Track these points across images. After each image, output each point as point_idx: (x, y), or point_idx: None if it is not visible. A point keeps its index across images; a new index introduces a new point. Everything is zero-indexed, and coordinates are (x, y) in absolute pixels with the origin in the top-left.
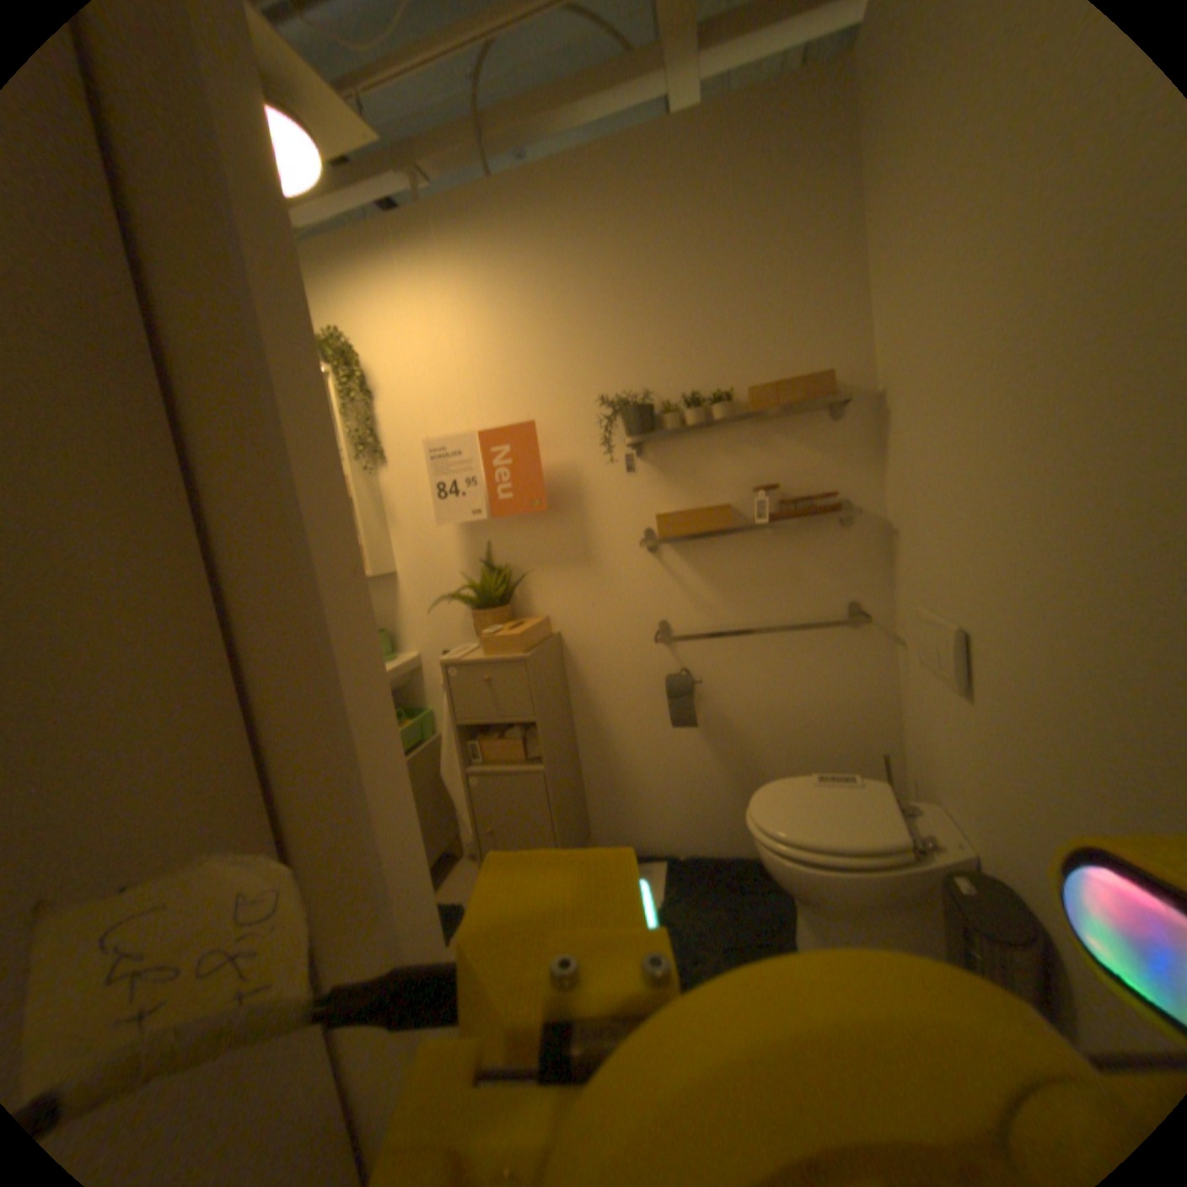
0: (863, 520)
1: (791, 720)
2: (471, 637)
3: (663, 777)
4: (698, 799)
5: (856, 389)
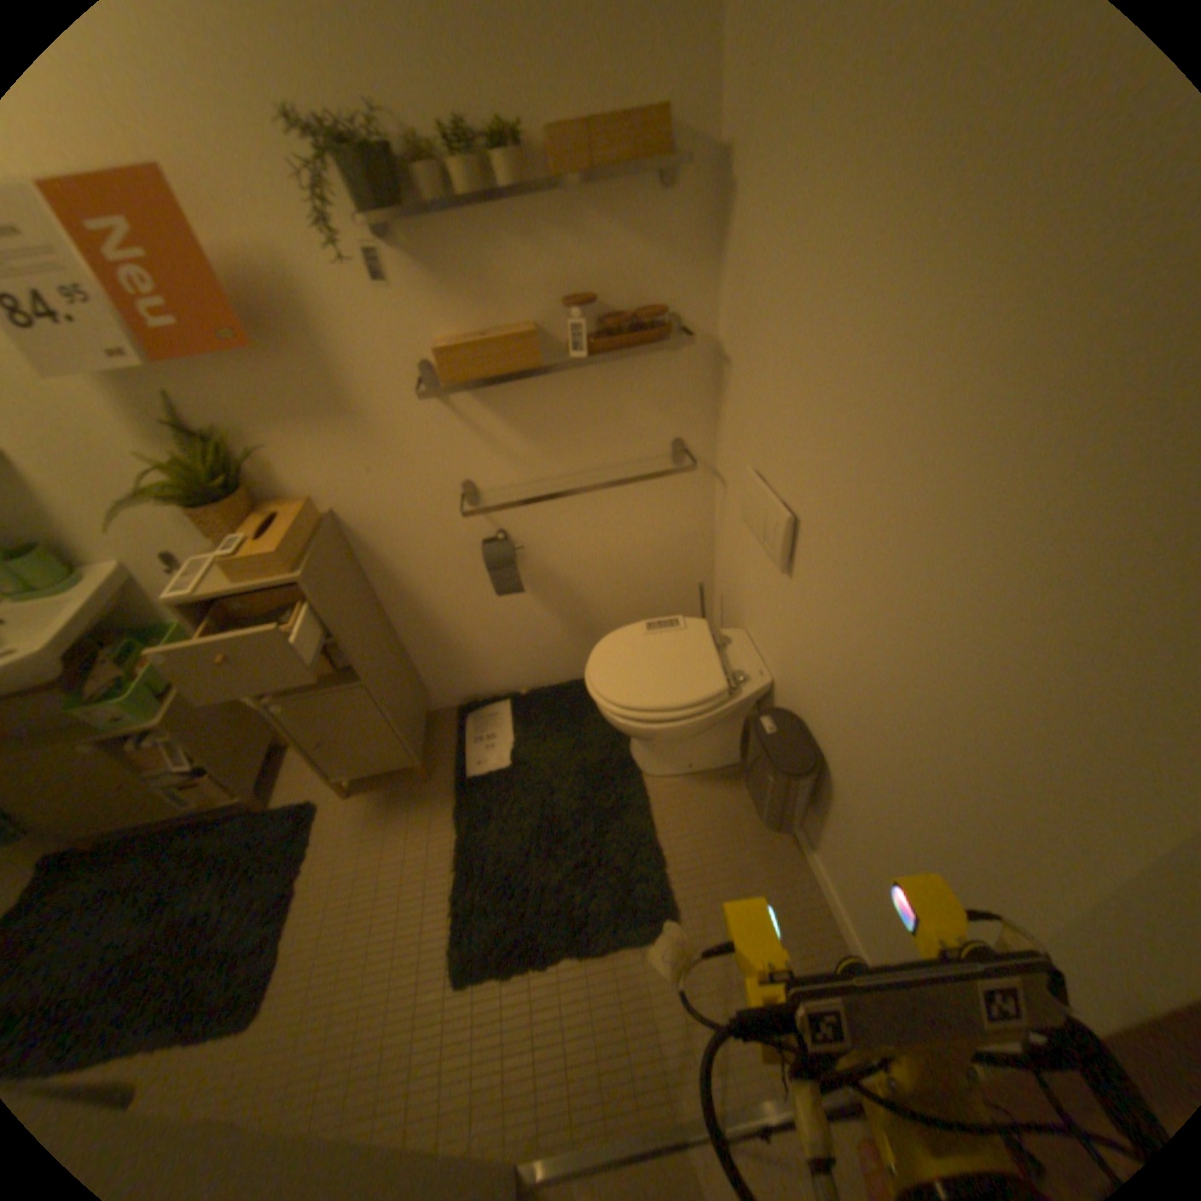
0: (687, 344)
1: (612, 564)
2: (193, 534)
3: (491, 635)
4: (529, 645)
5: (690, 149)
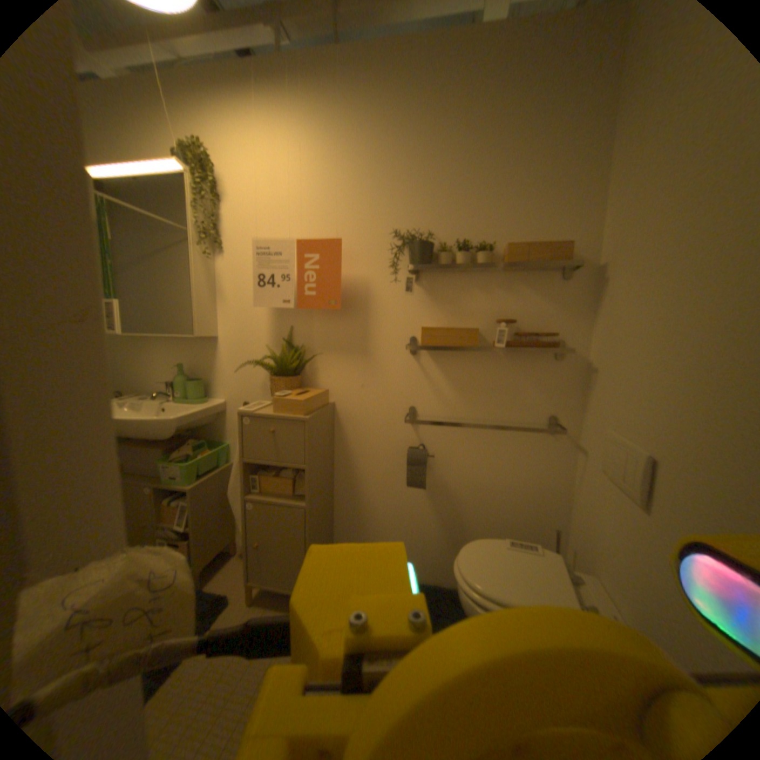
0: (570, 357)
1: (492, 493)
2: (267, 395)
3: (392, 519)
4: (415, 539)
5: (585, 259)
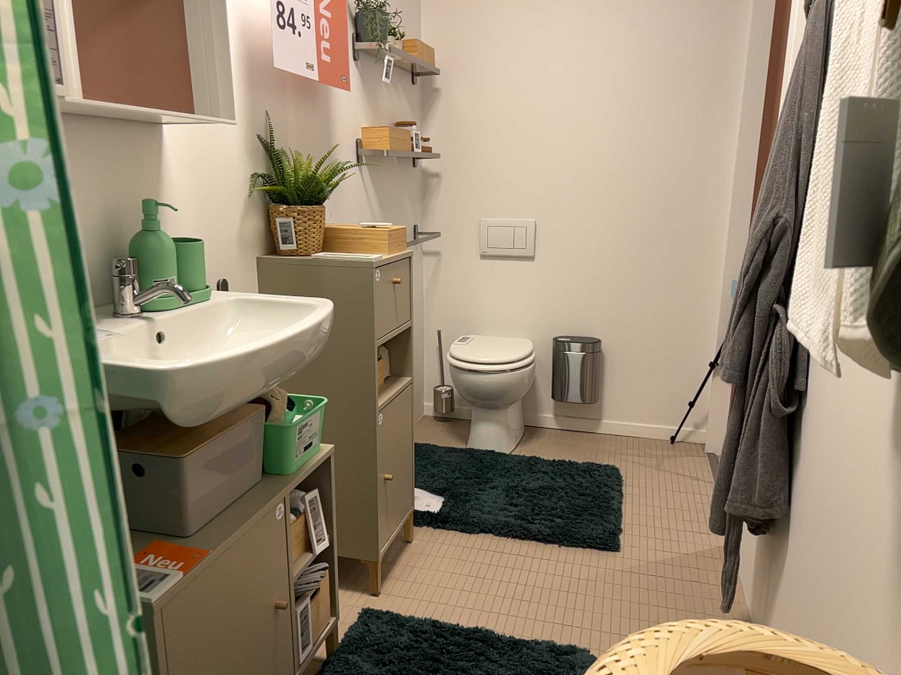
0: (417, 167)
1: None
2: (247, 258)
3: None
4: None
5: (431, 74)
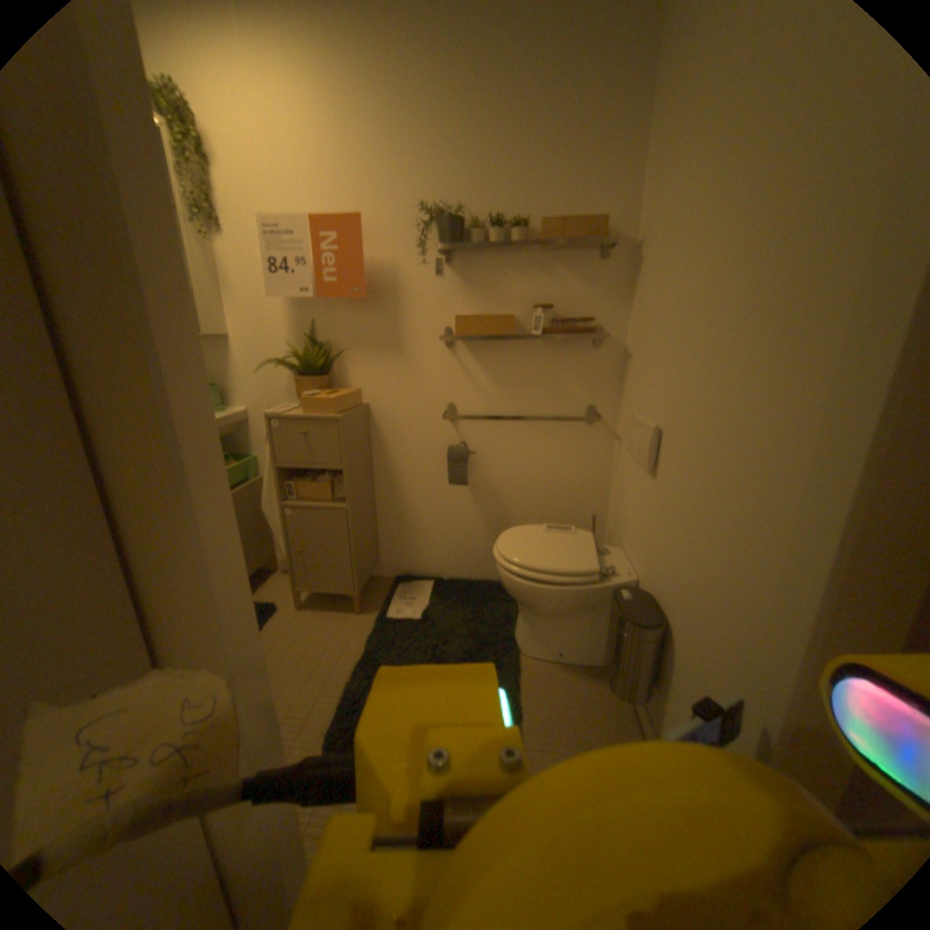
0: (608, 343)
1: (535, 486)
2: (293, 399)
3: (438, 520)
4: (462, 537)
5: (621, 234)
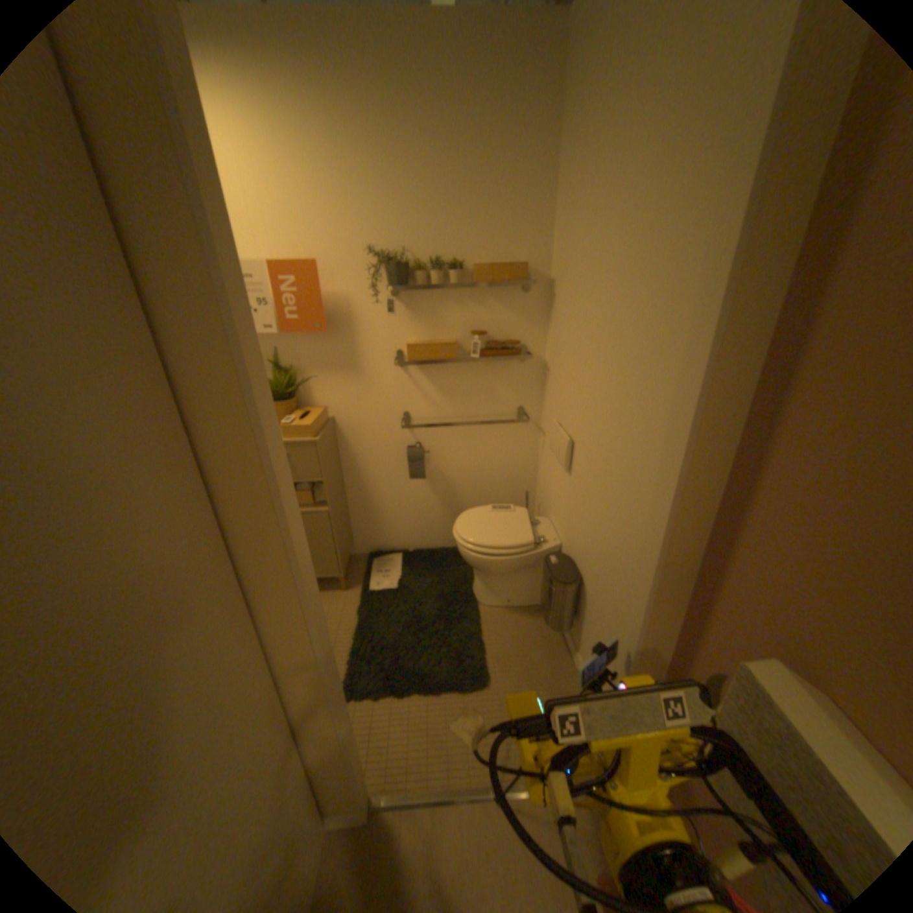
0: (529, 361)
1: (477, 474)
2: None
3: (400, 507)
4: (421, 519)
5: (536, 281)
